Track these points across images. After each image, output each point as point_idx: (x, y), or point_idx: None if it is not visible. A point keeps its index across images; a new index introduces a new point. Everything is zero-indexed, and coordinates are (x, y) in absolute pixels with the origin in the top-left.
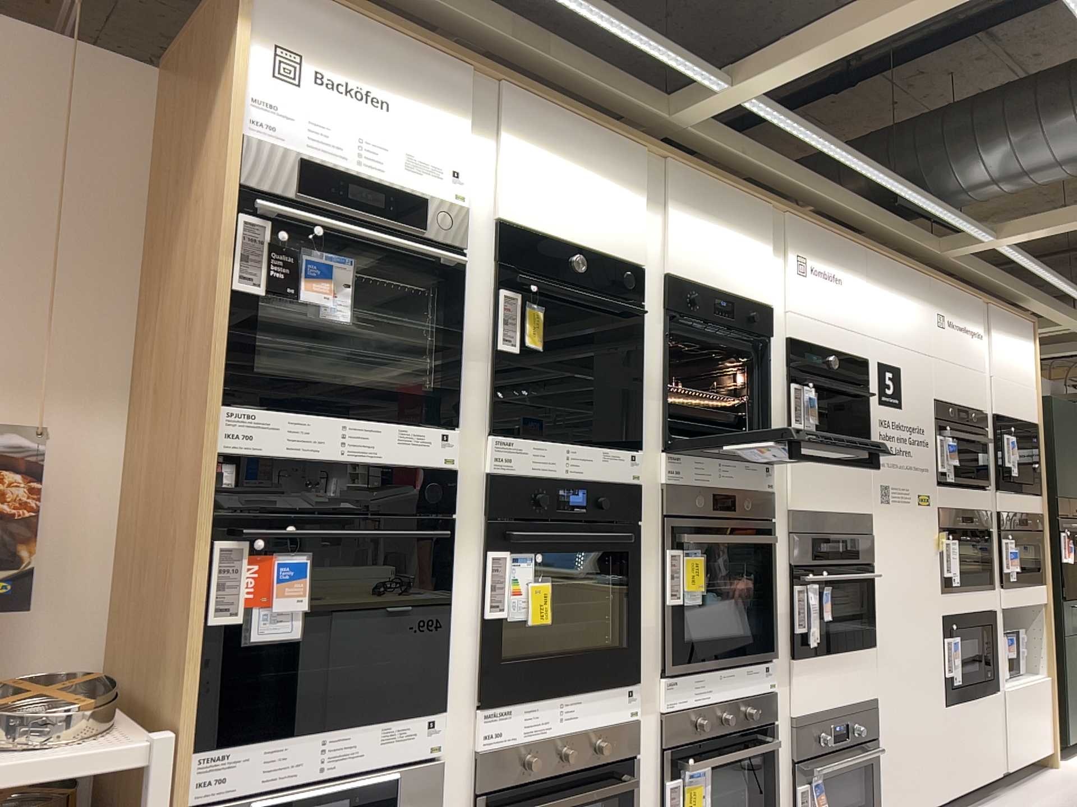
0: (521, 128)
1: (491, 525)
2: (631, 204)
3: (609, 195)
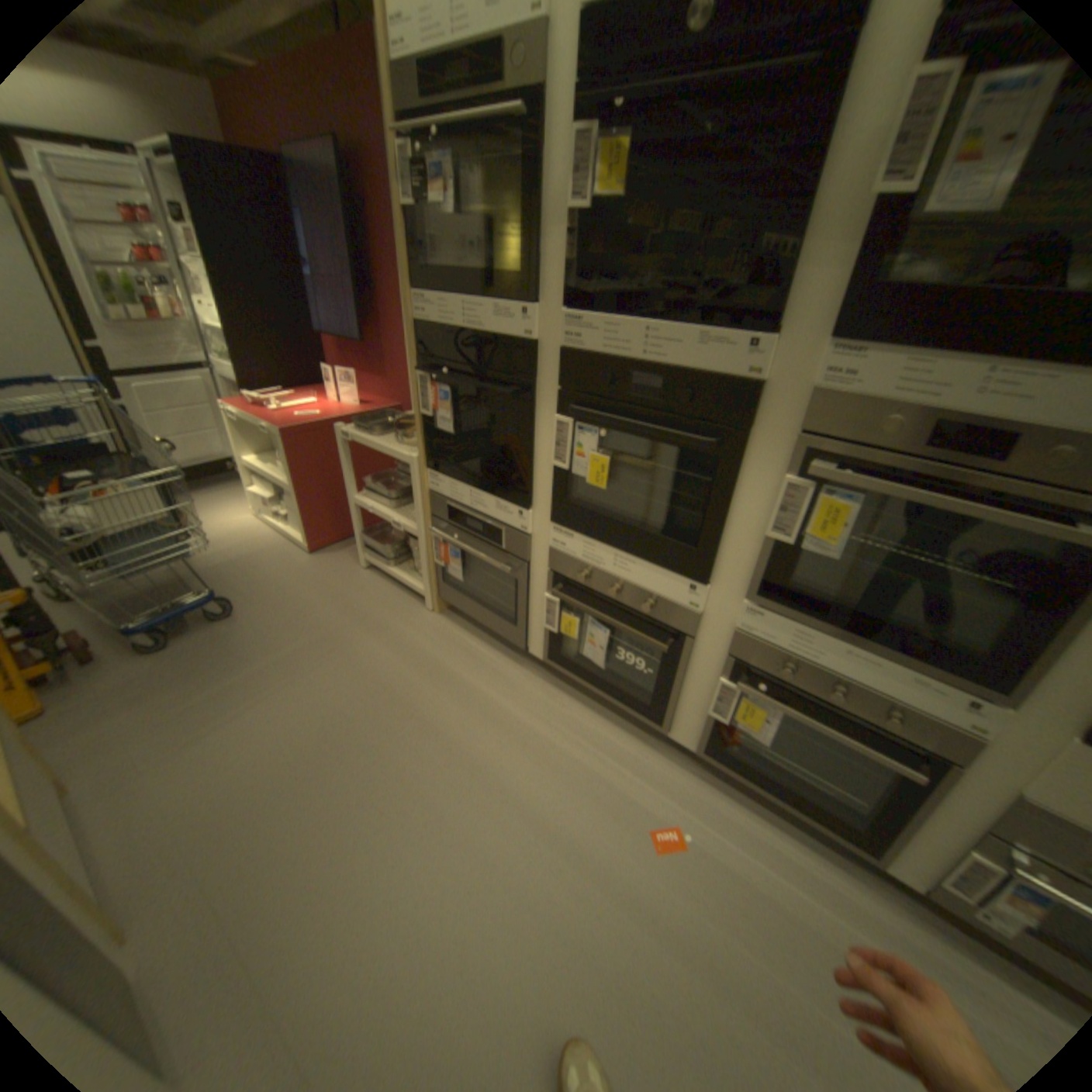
0: None
1: (559, 398)
2: None
3: None
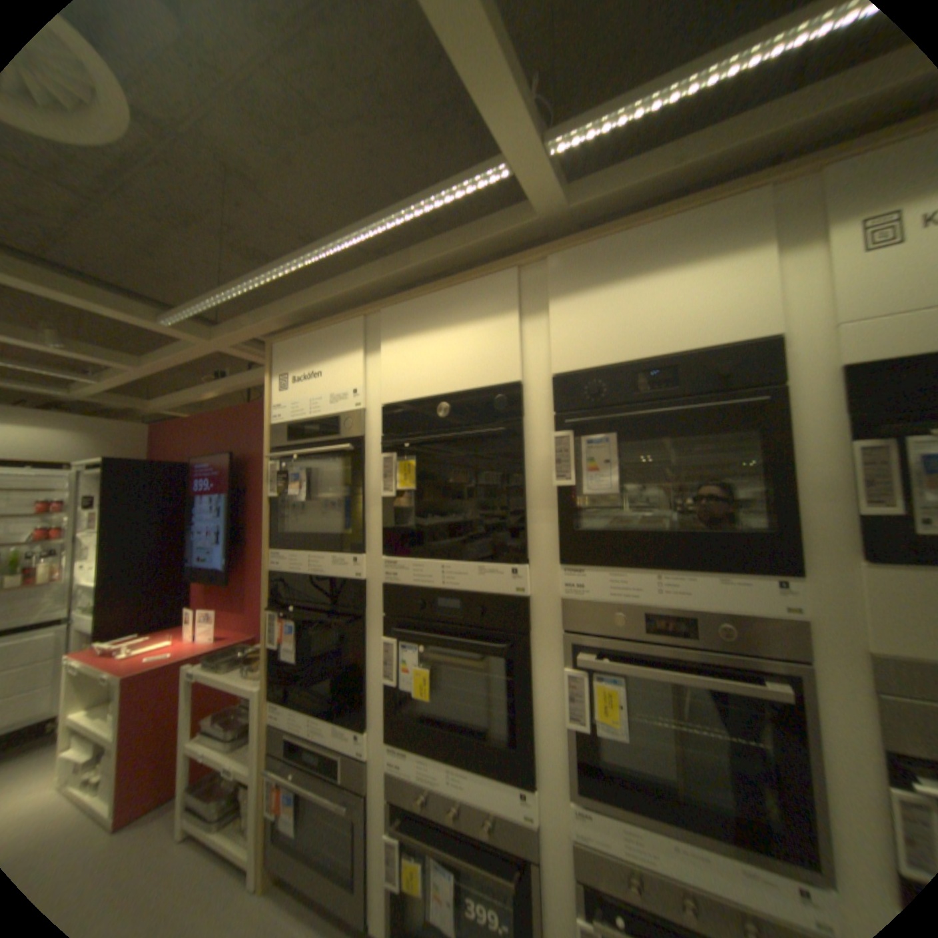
0: (391, 327)
1: (384, 623)
2: (501, 323)
3: (474, 330)
